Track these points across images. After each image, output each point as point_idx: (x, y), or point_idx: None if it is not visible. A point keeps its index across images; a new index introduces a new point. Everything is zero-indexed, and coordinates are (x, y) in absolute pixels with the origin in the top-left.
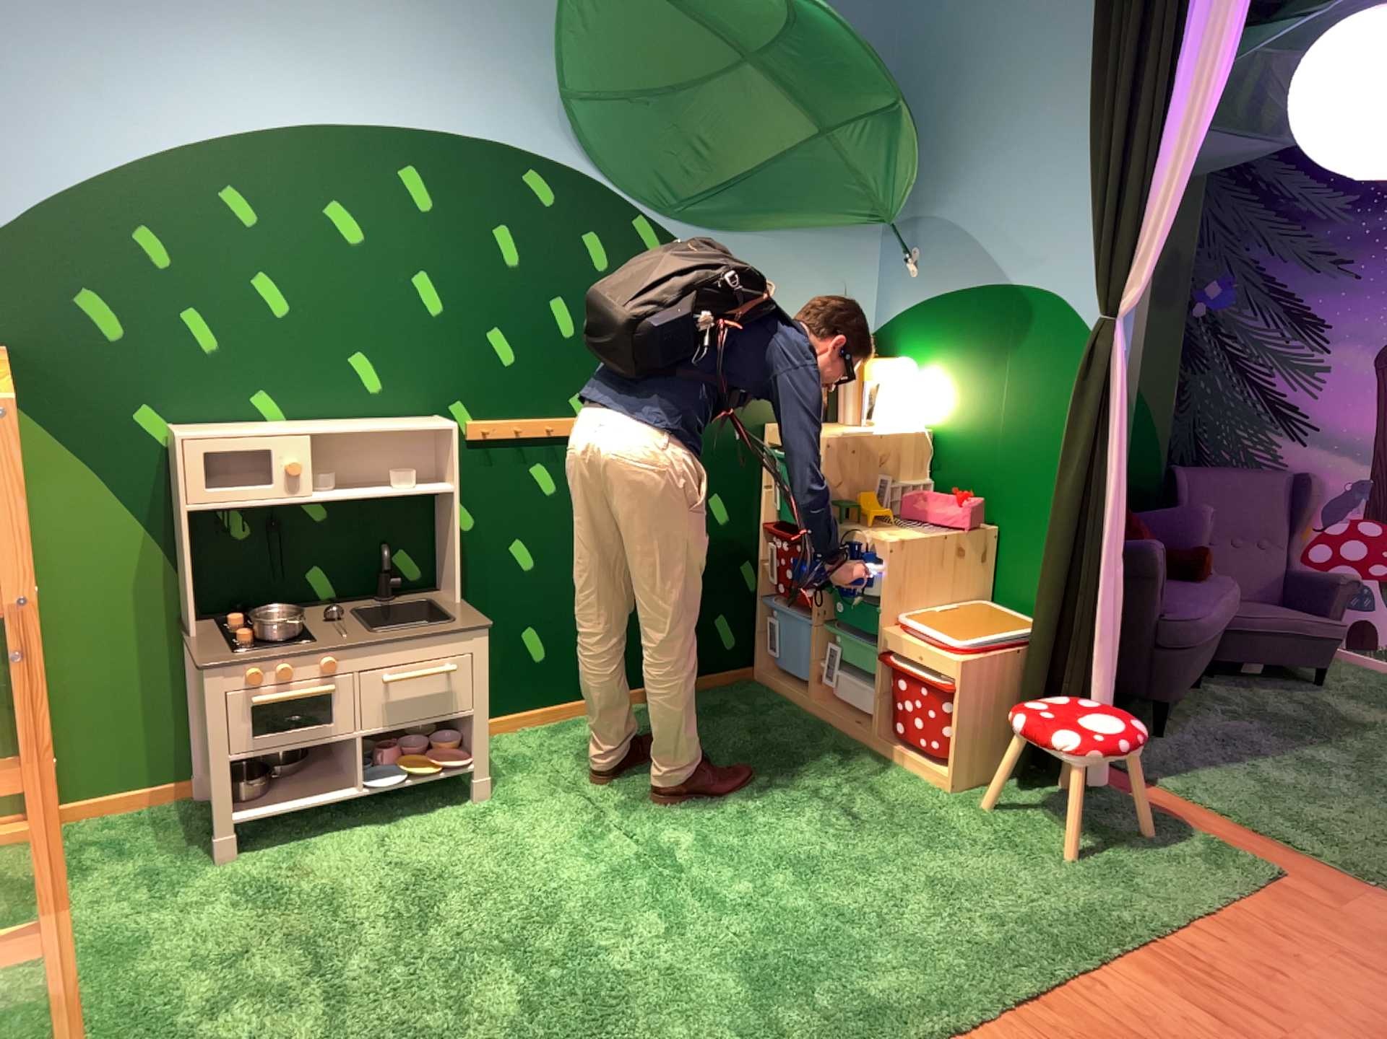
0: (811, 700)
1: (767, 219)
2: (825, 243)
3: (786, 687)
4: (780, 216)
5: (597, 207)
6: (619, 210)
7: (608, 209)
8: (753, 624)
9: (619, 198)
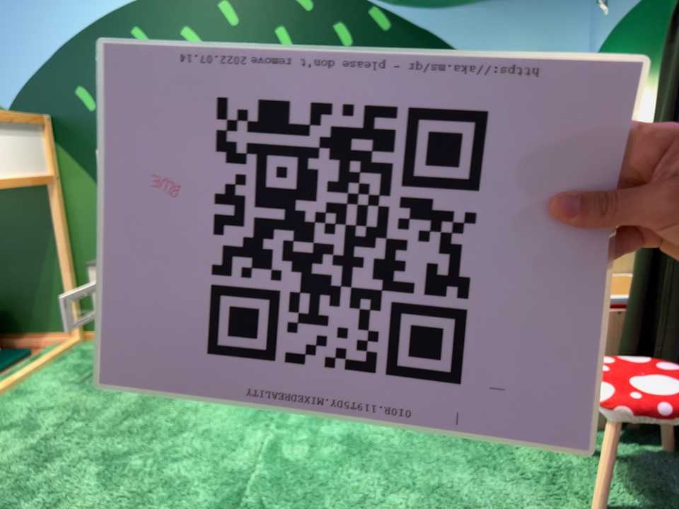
0: None
1: None
2: (537, 0)
3: None
4: None
5: (340, 1)
6: (356, 0)
7: (348, 0)
8: None
9: None
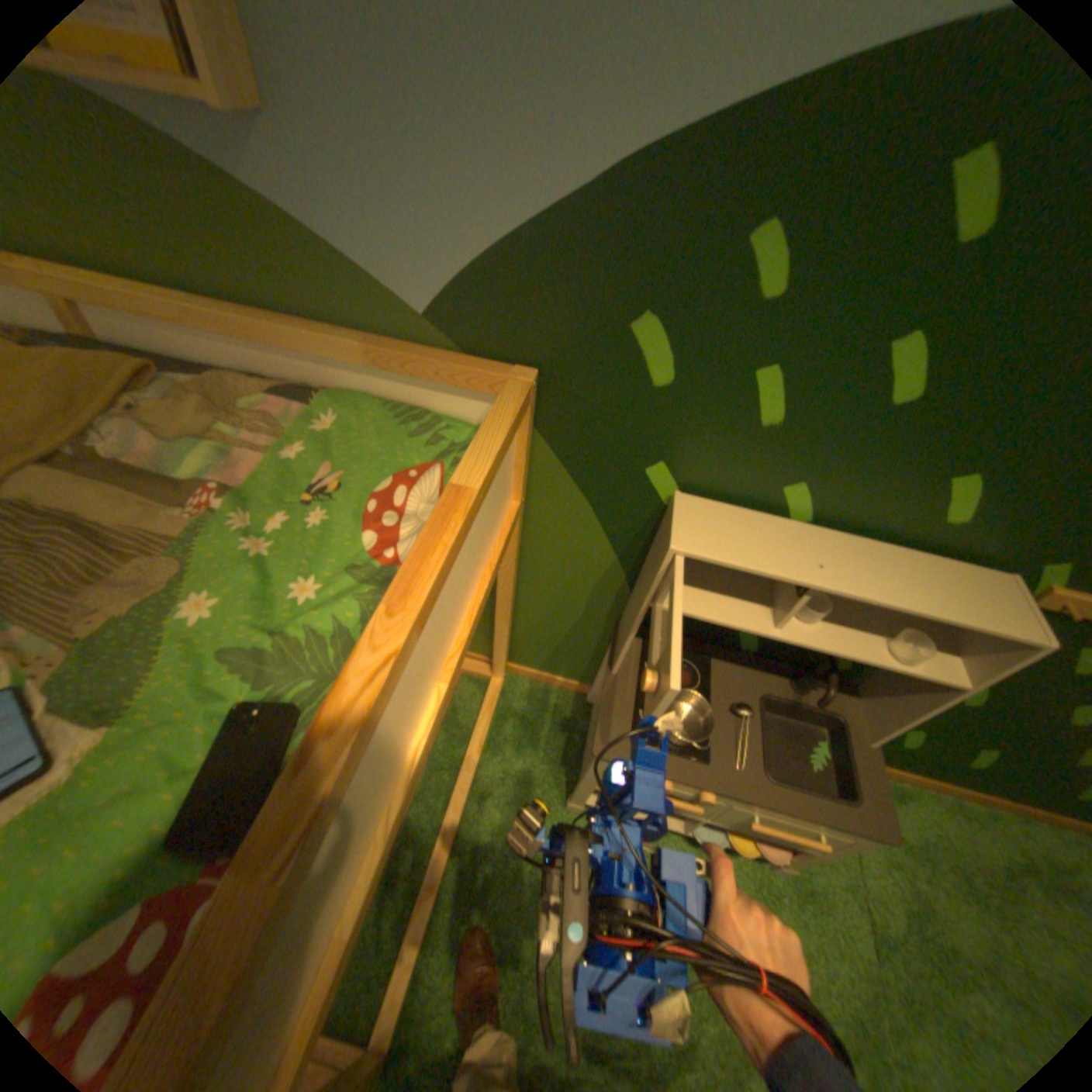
0: None
1: None
2: None
3: None
4: None
5: None
6: None
7: None
8: None
9: None
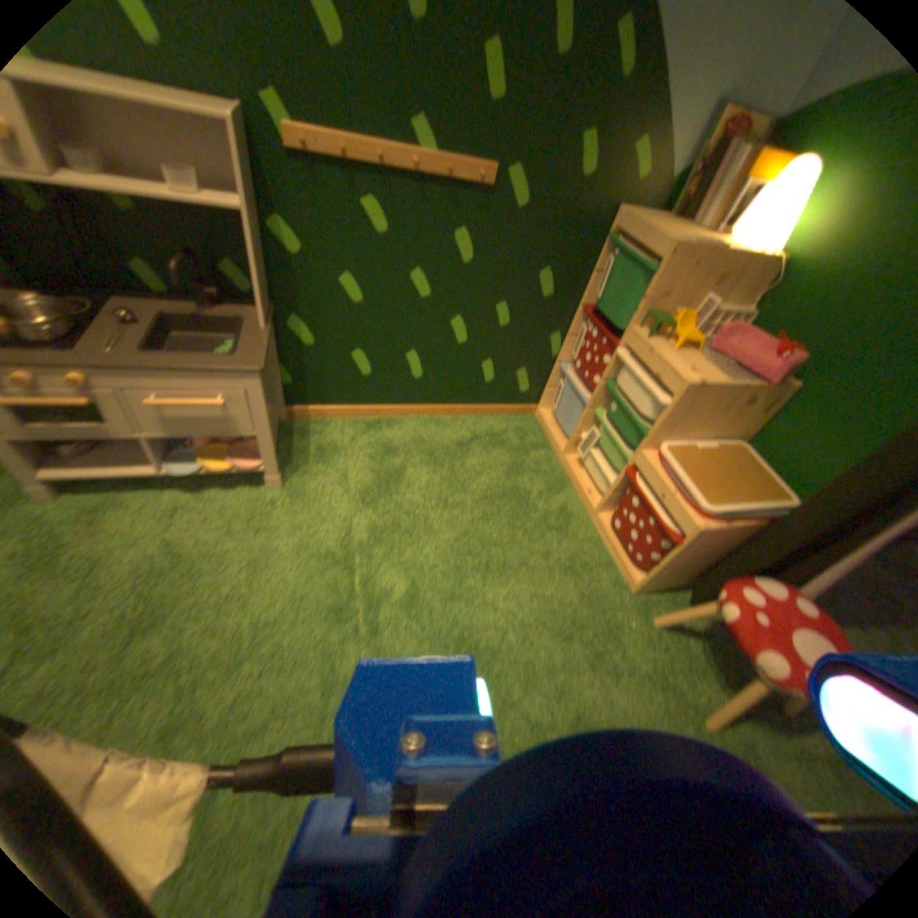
0: (564, 454)
1: None
2: None
3: (551, 433)
4: None
5: None
6: None
7: None
8: (545, 377)
9: None
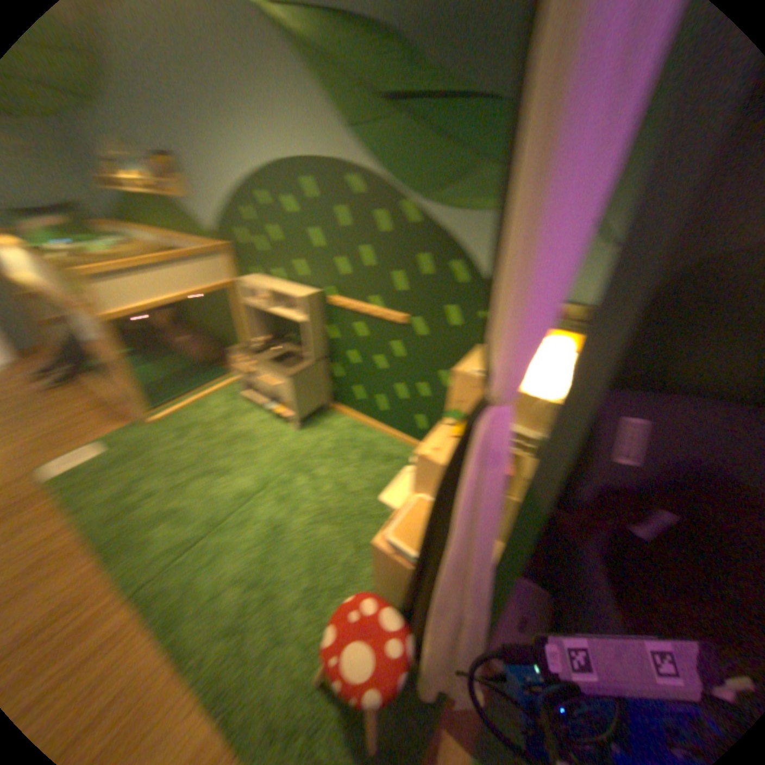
0: None
1: (488, 198)
2: None
3: None
4: (496, 195)
5: (380, 191)
6: (392, 192)
7: (386, 192)
8: None
9: (392, 184)
